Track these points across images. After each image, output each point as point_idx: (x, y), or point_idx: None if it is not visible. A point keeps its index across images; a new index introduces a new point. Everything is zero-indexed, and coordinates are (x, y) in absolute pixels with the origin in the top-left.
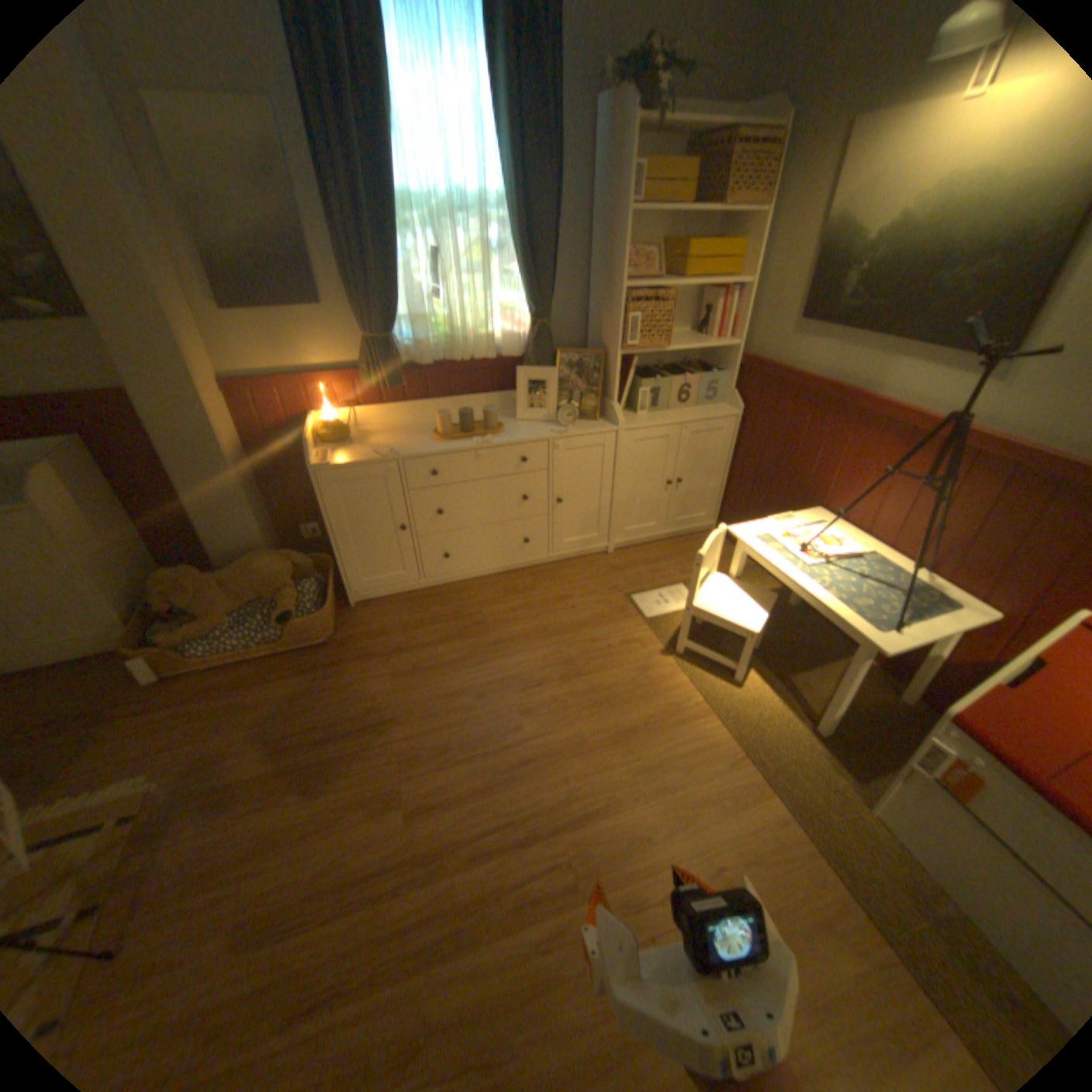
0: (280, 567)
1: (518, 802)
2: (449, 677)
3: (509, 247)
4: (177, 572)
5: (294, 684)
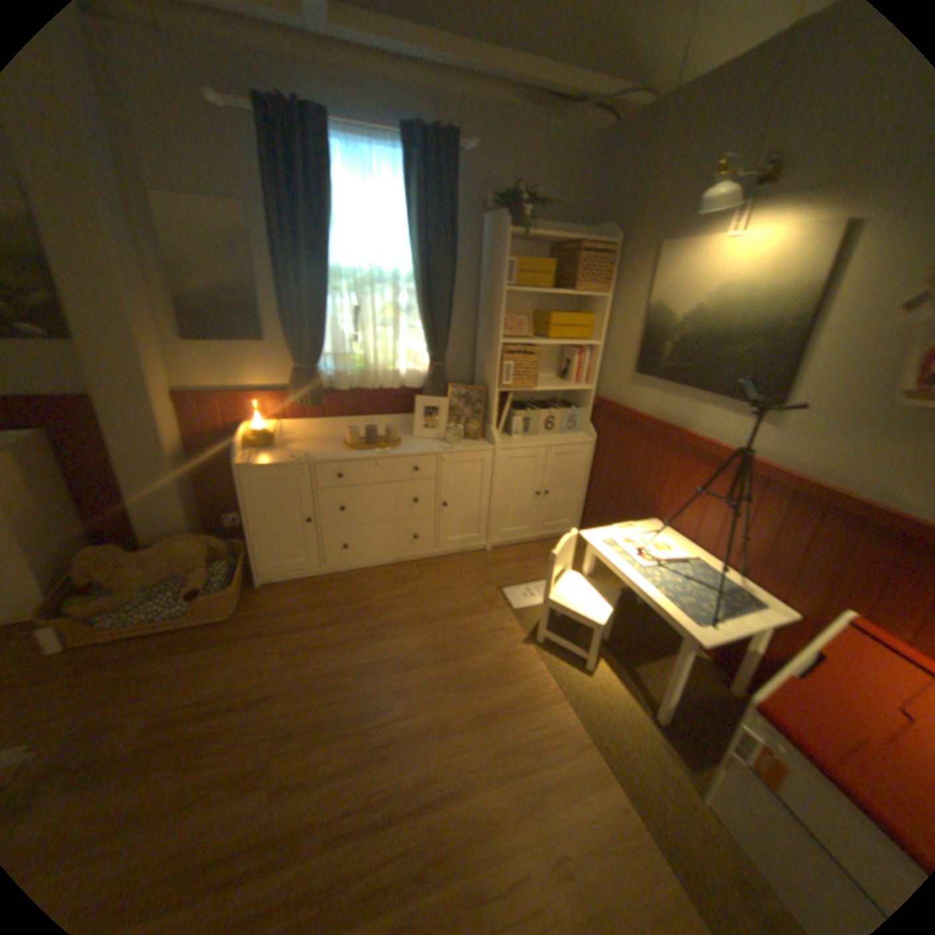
0: (196, 550)
1: (378, 783)
2: (332, 657)
3: (414, 310)
4: (101, 551)
5: (189, 659)
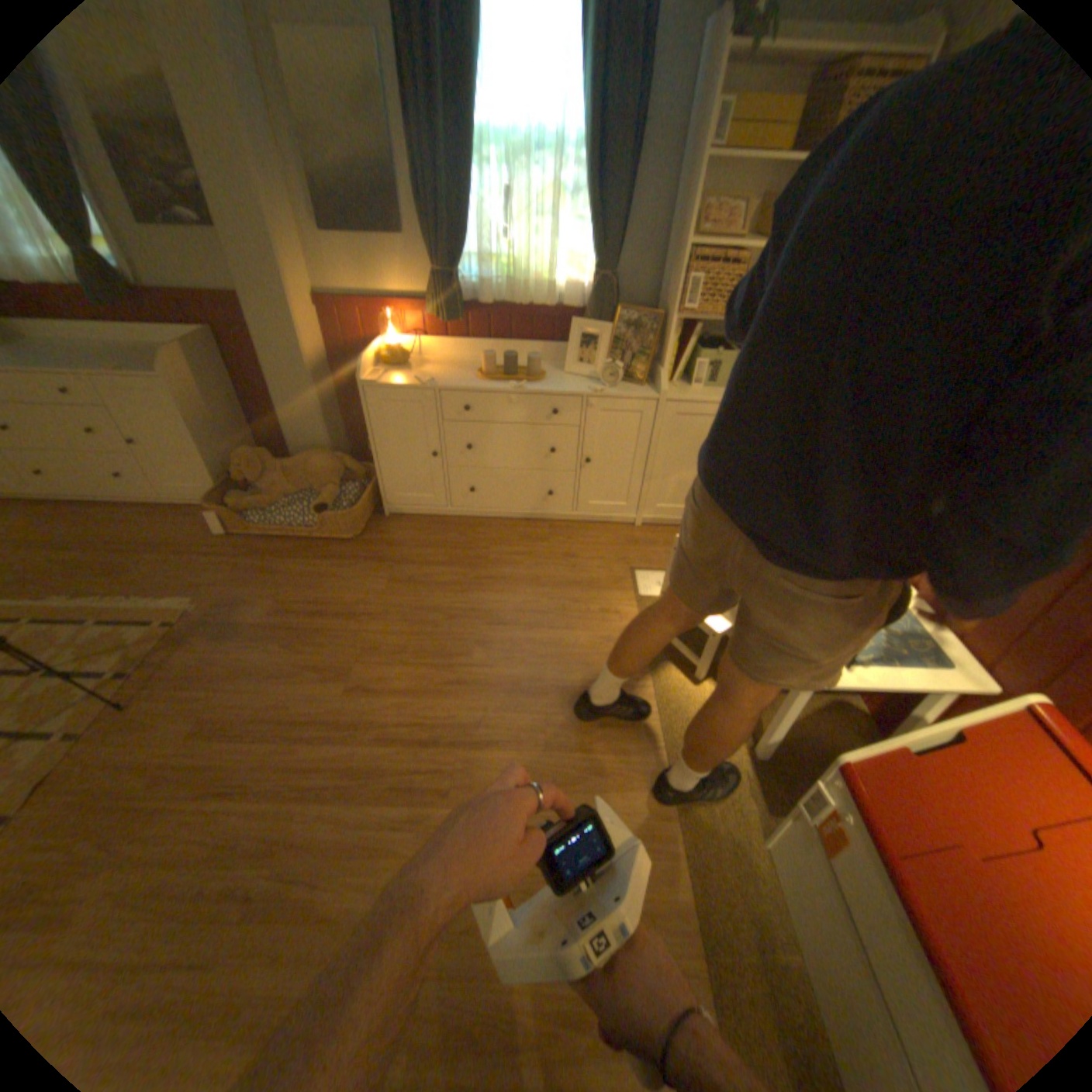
0: (332, 467)
1: (436, 712)
2: (434, 595)
3: (584, 191)
4: (254, 453)
5: (316, 566)
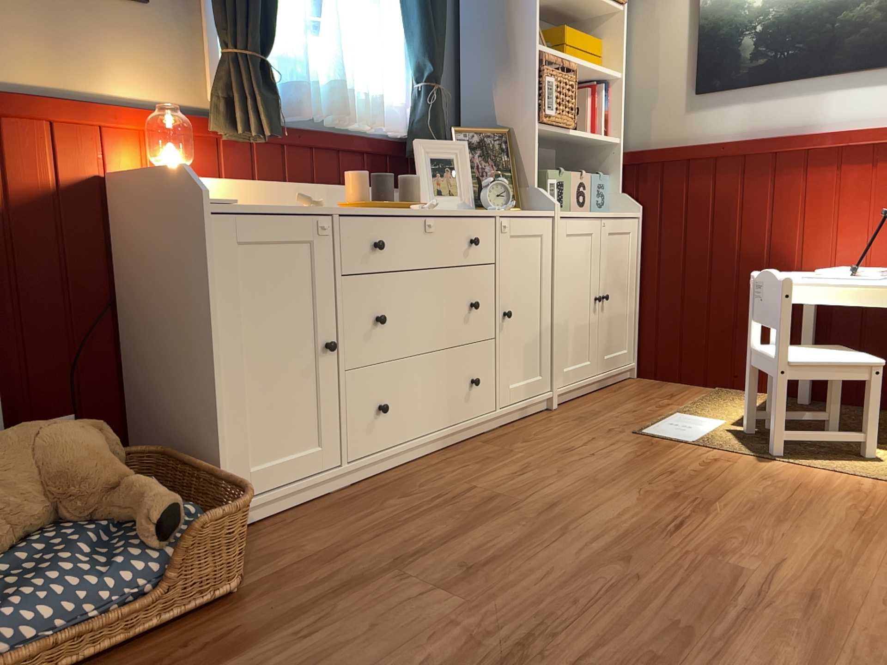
0: (98, 441)
1: (884, 640)
2: (540, 558)
3: None
4: None
5: None
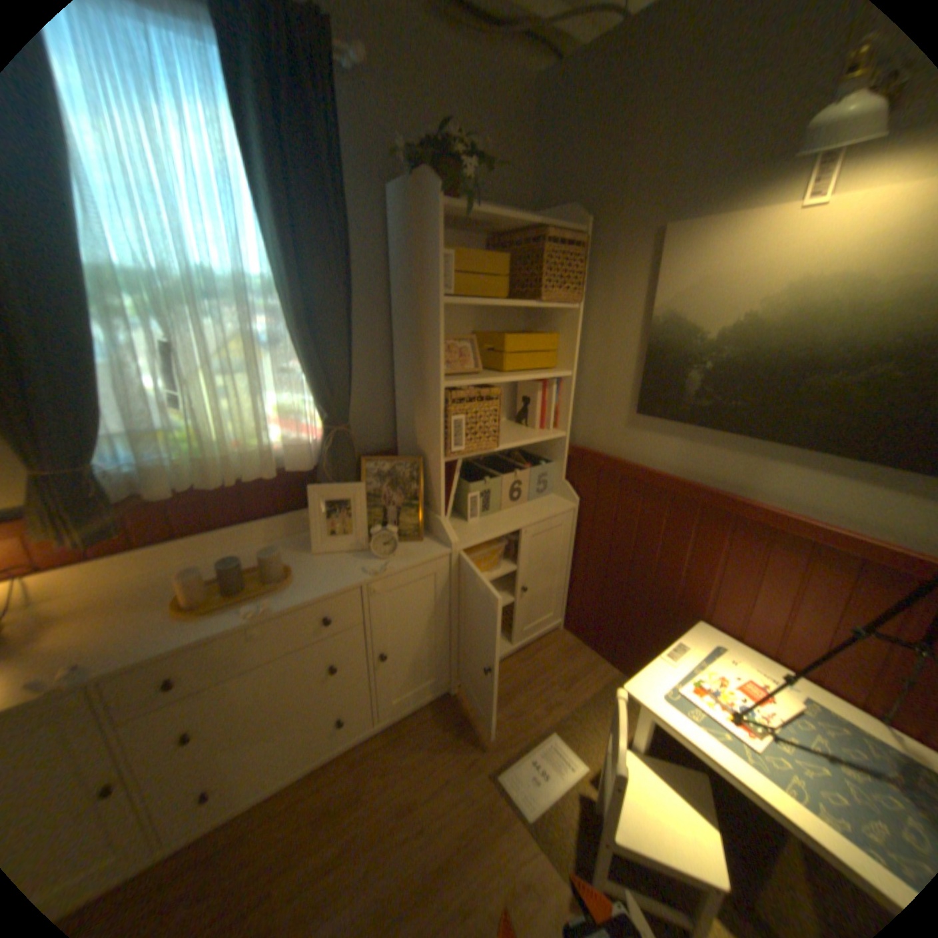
0: None
1: None
2: None
3: (286, 341)
4: None
5: None
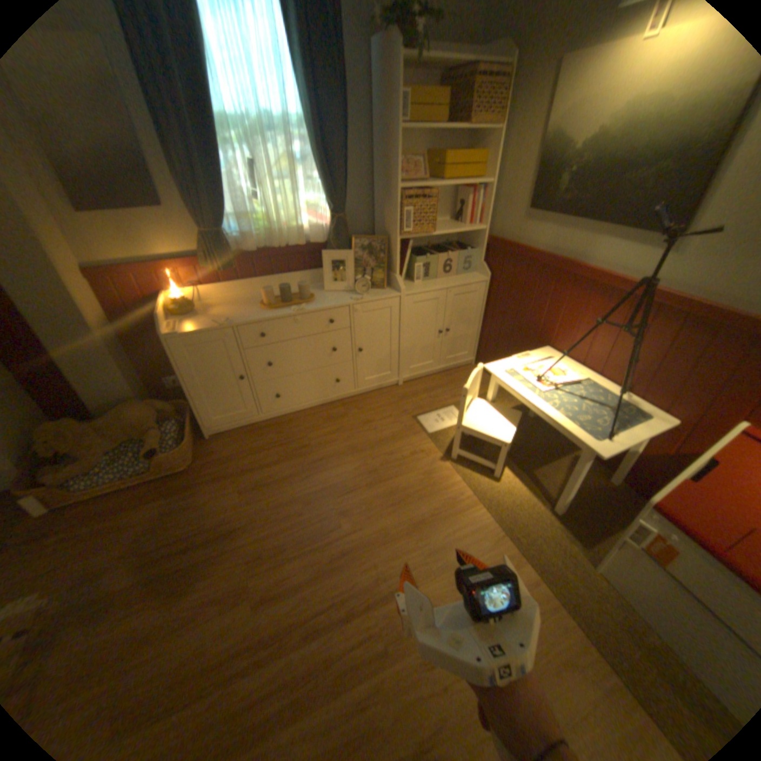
0: (145, 414)
1: (338, 588)
2: (282, 490)
3: (309, 158)
4: (57, 425)
5: (161, 506)
